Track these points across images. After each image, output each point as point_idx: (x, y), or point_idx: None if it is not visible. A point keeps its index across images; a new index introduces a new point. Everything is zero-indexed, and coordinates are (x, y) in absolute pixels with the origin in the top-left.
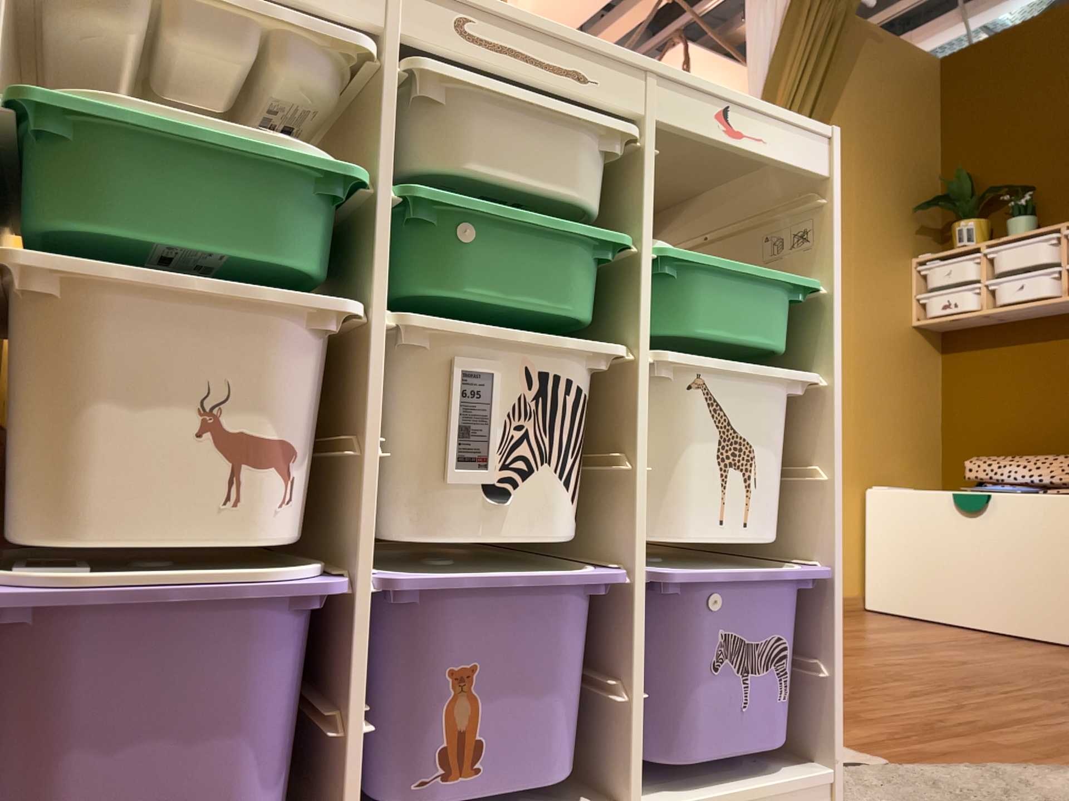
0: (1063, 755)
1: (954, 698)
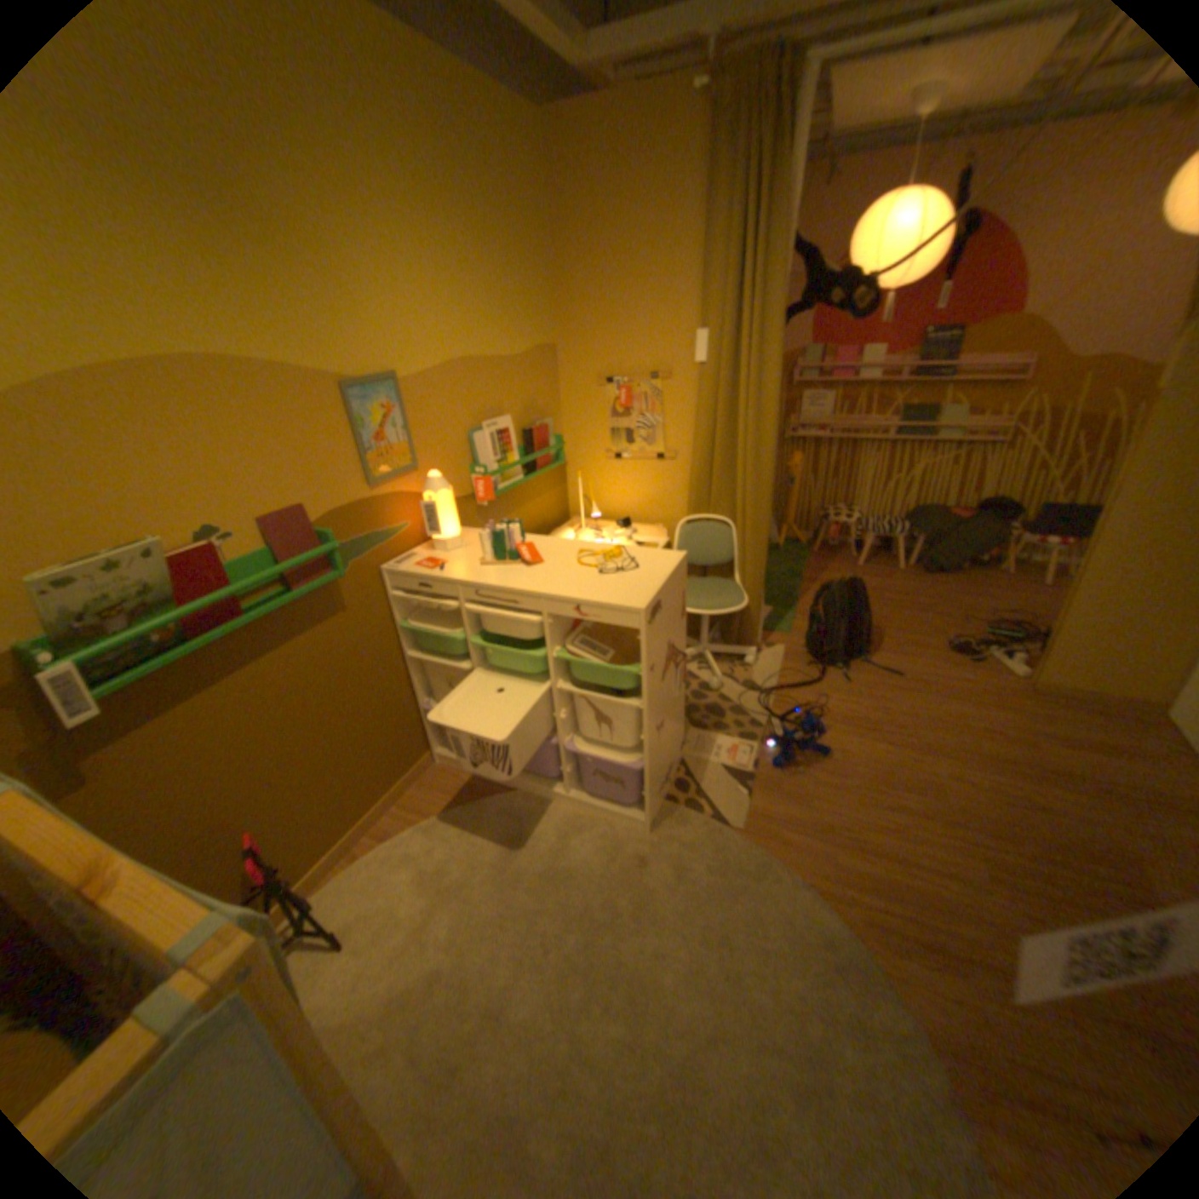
0: (844, 895)
1: (908, 834)
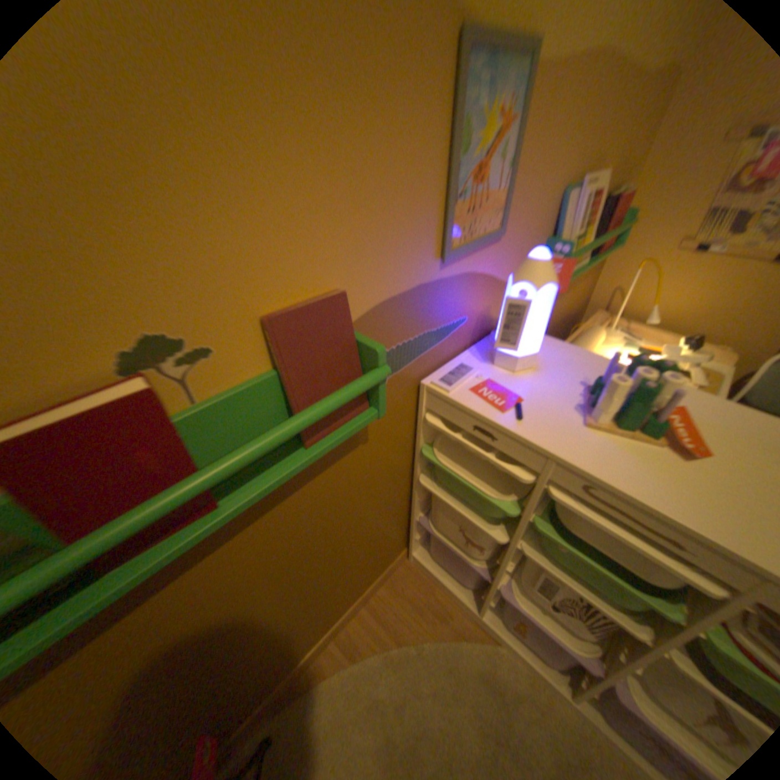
0: None
1: None
